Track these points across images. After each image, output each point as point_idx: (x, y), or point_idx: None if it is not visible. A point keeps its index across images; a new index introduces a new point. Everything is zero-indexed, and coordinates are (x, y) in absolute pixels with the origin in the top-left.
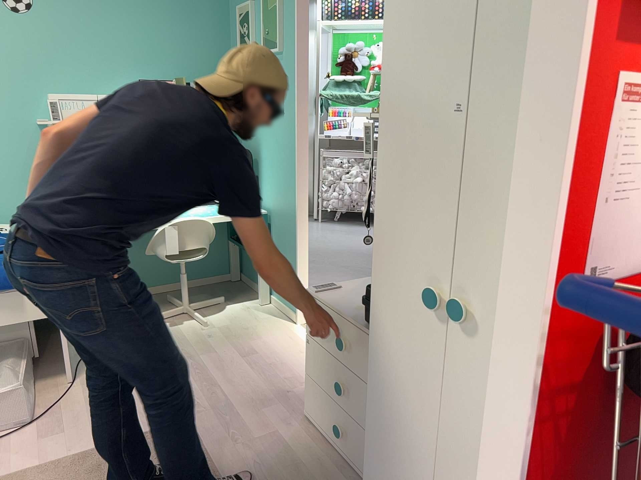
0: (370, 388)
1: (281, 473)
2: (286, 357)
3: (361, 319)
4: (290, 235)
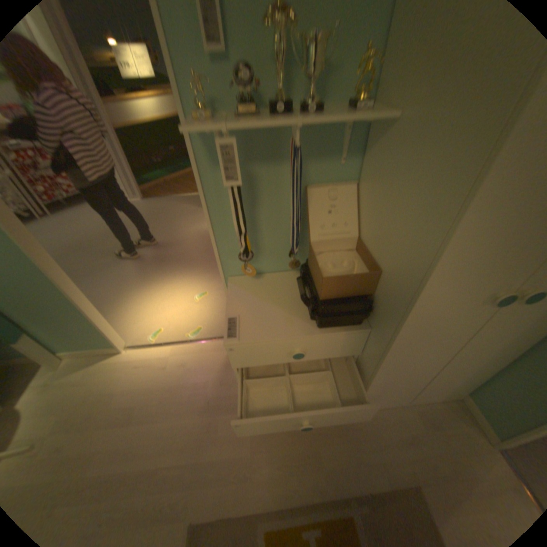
0: (382, 368)
1: (296, 449)
2: (161, 383)
3: (312, 330)
4: (49, 297)
